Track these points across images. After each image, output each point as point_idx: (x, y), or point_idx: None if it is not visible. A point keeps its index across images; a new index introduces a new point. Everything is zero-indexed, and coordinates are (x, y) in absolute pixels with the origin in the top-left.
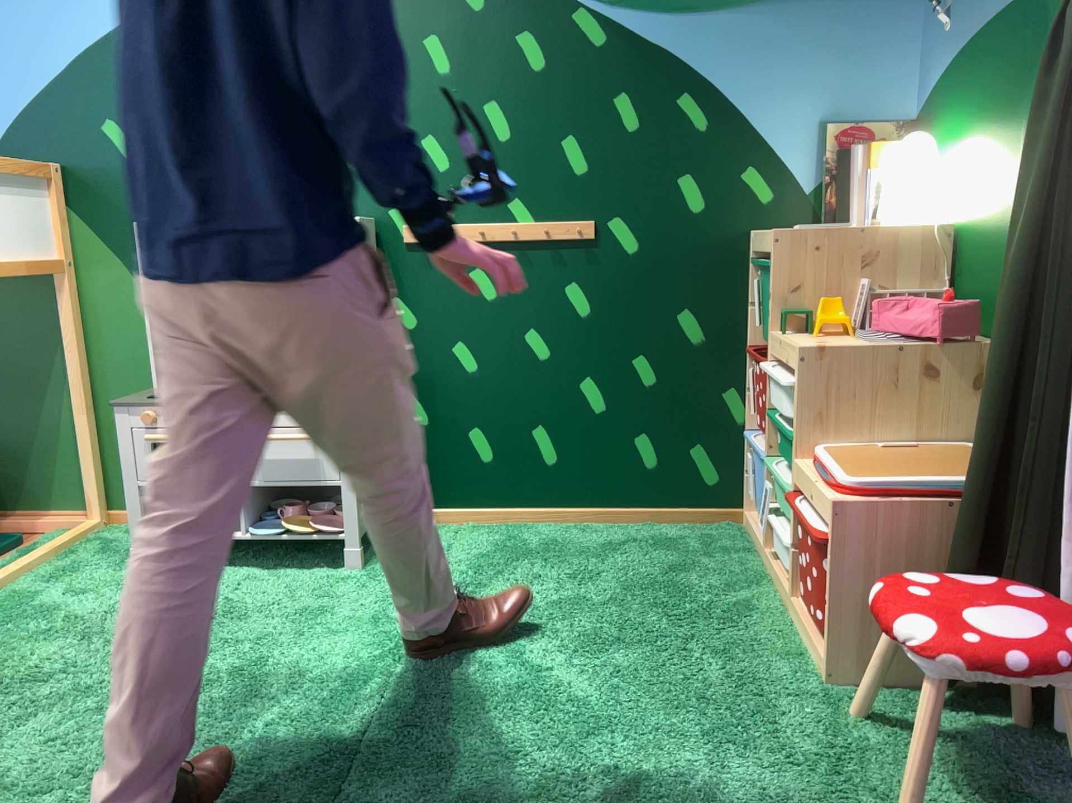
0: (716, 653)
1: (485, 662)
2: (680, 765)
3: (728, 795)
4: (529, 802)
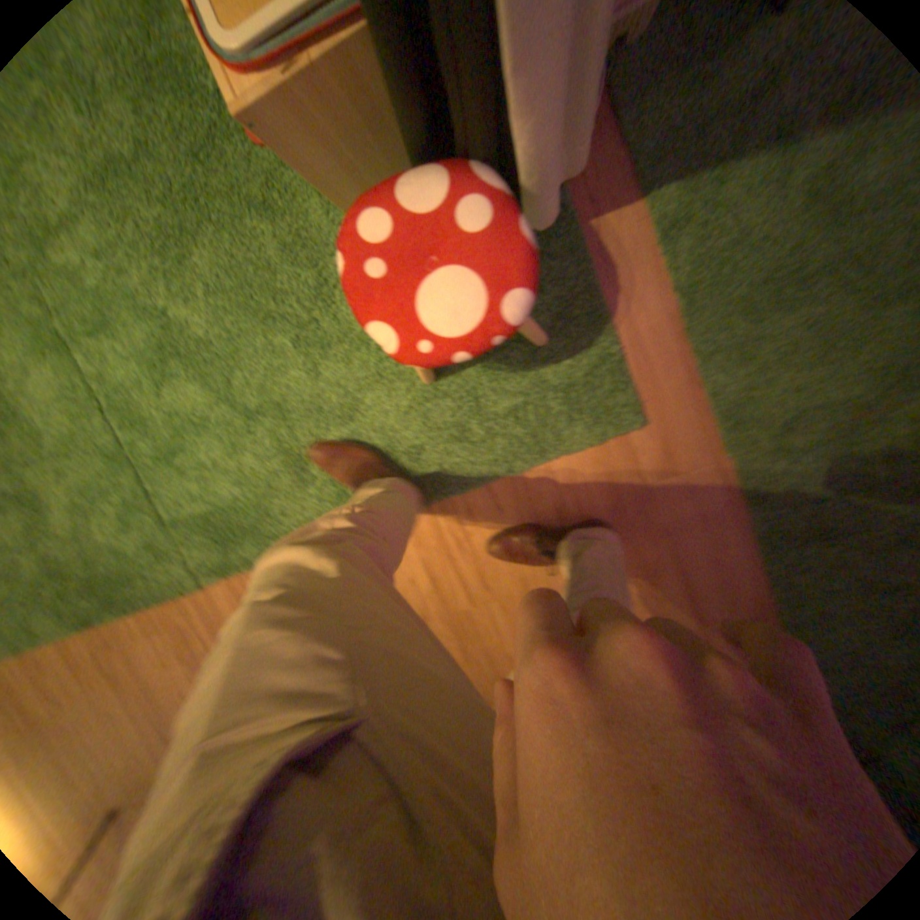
0: (257, 209)
1: (112, 320)
2: (287, 385)
3: (322, 403)
4: (227, 454)
